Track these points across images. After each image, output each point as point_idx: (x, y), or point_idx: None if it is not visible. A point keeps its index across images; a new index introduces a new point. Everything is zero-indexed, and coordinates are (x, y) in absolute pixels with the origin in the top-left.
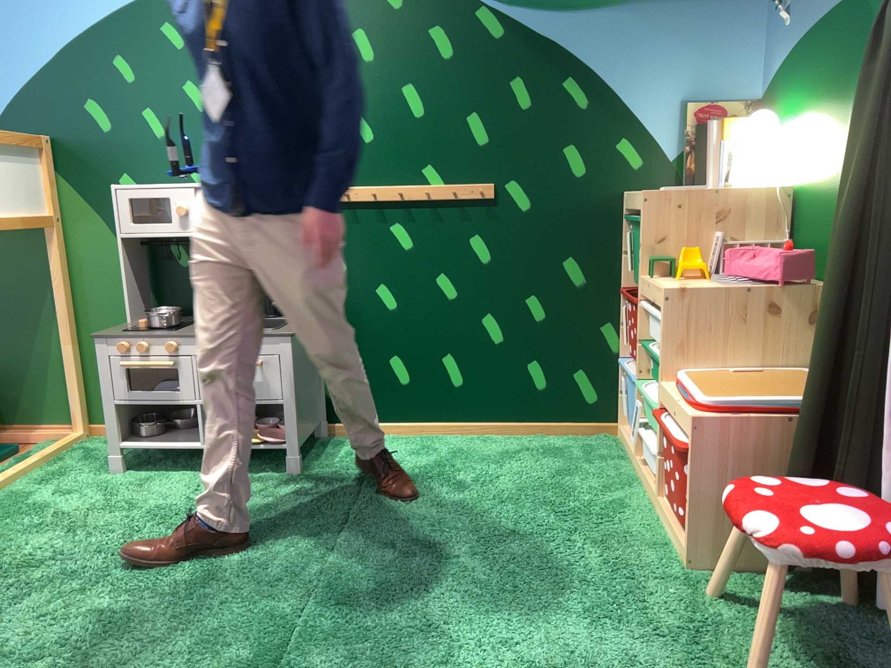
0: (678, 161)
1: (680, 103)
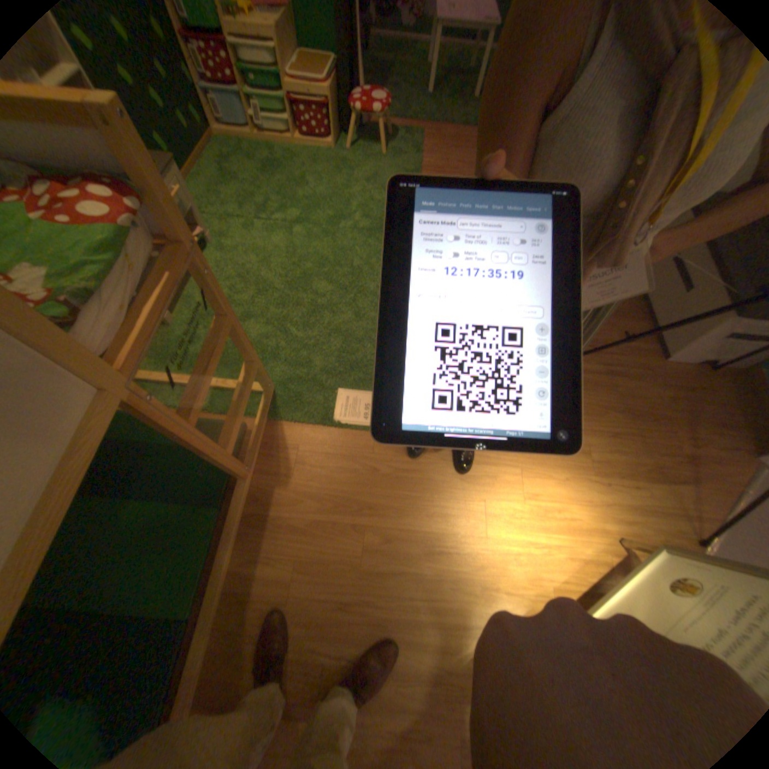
0: None
1: None
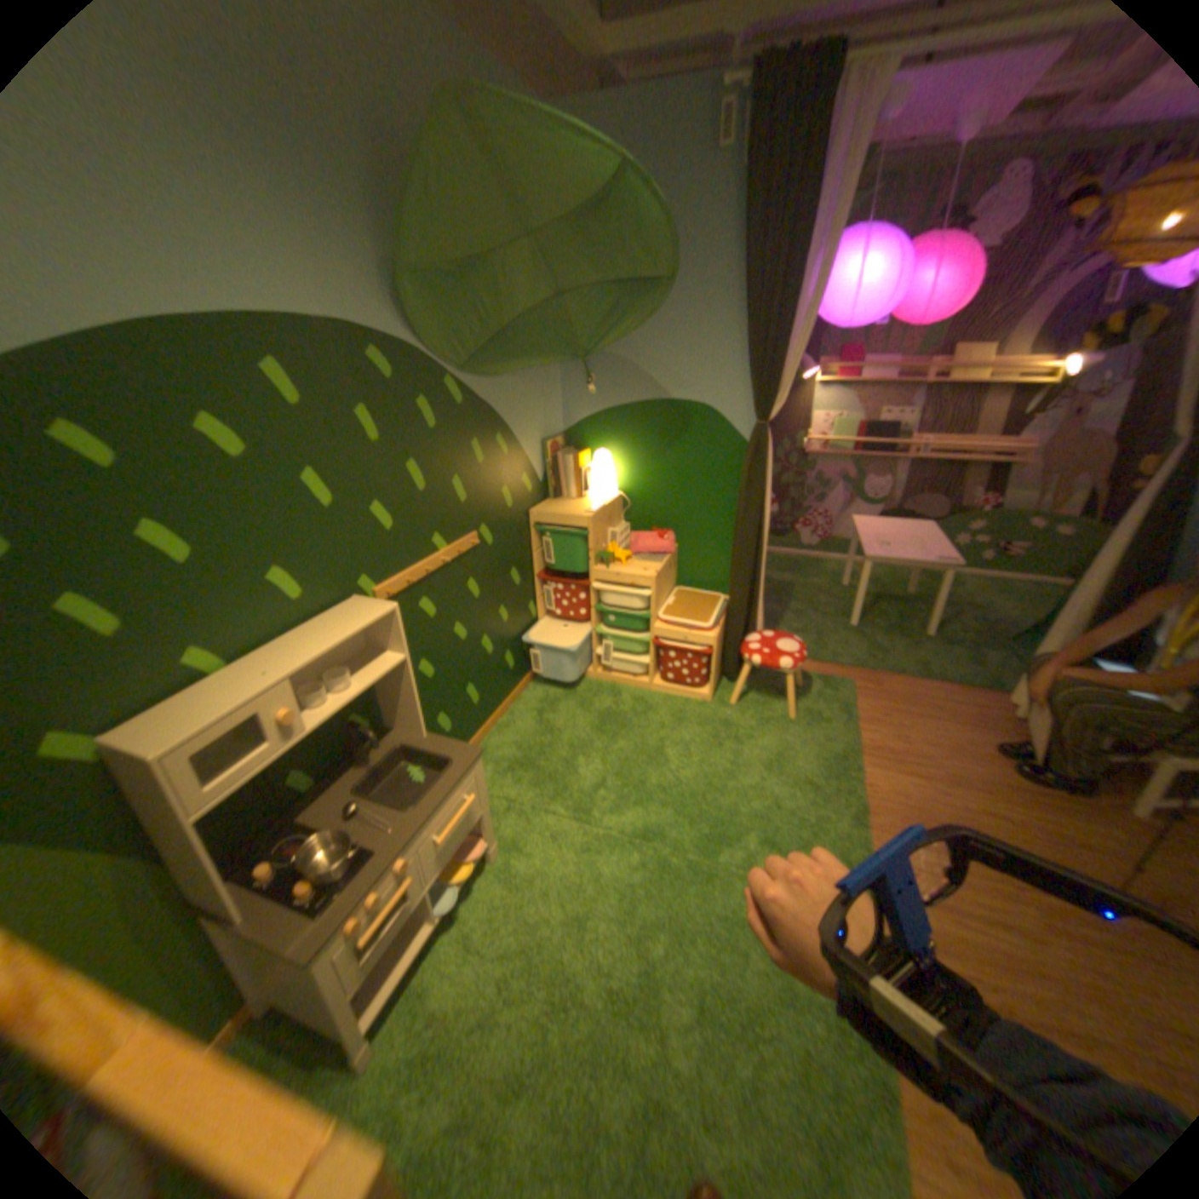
0: (542, 481)
1: (540, 442)
